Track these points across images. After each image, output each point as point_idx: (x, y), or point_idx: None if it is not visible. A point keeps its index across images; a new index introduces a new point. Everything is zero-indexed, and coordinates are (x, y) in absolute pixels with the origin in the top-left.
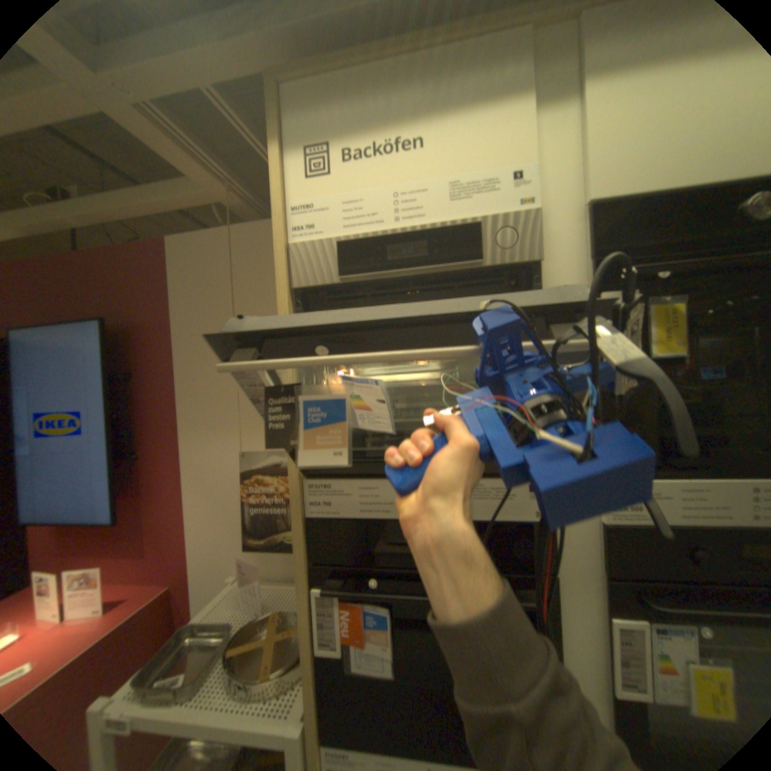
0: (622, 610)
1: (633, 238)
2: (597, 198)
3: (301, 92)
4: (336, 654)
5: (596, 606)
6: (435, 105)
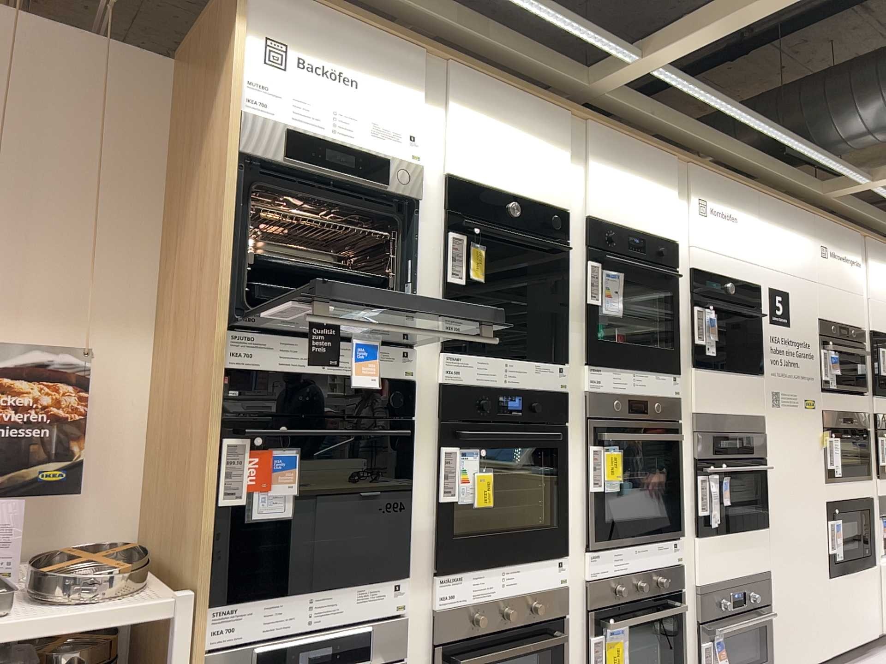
0: (445, 441)
1: (465, 205)
2: (450, 174)
3: (275, 0)
4: (241, 498)
5: (431, 442)
6: (370, 69)
